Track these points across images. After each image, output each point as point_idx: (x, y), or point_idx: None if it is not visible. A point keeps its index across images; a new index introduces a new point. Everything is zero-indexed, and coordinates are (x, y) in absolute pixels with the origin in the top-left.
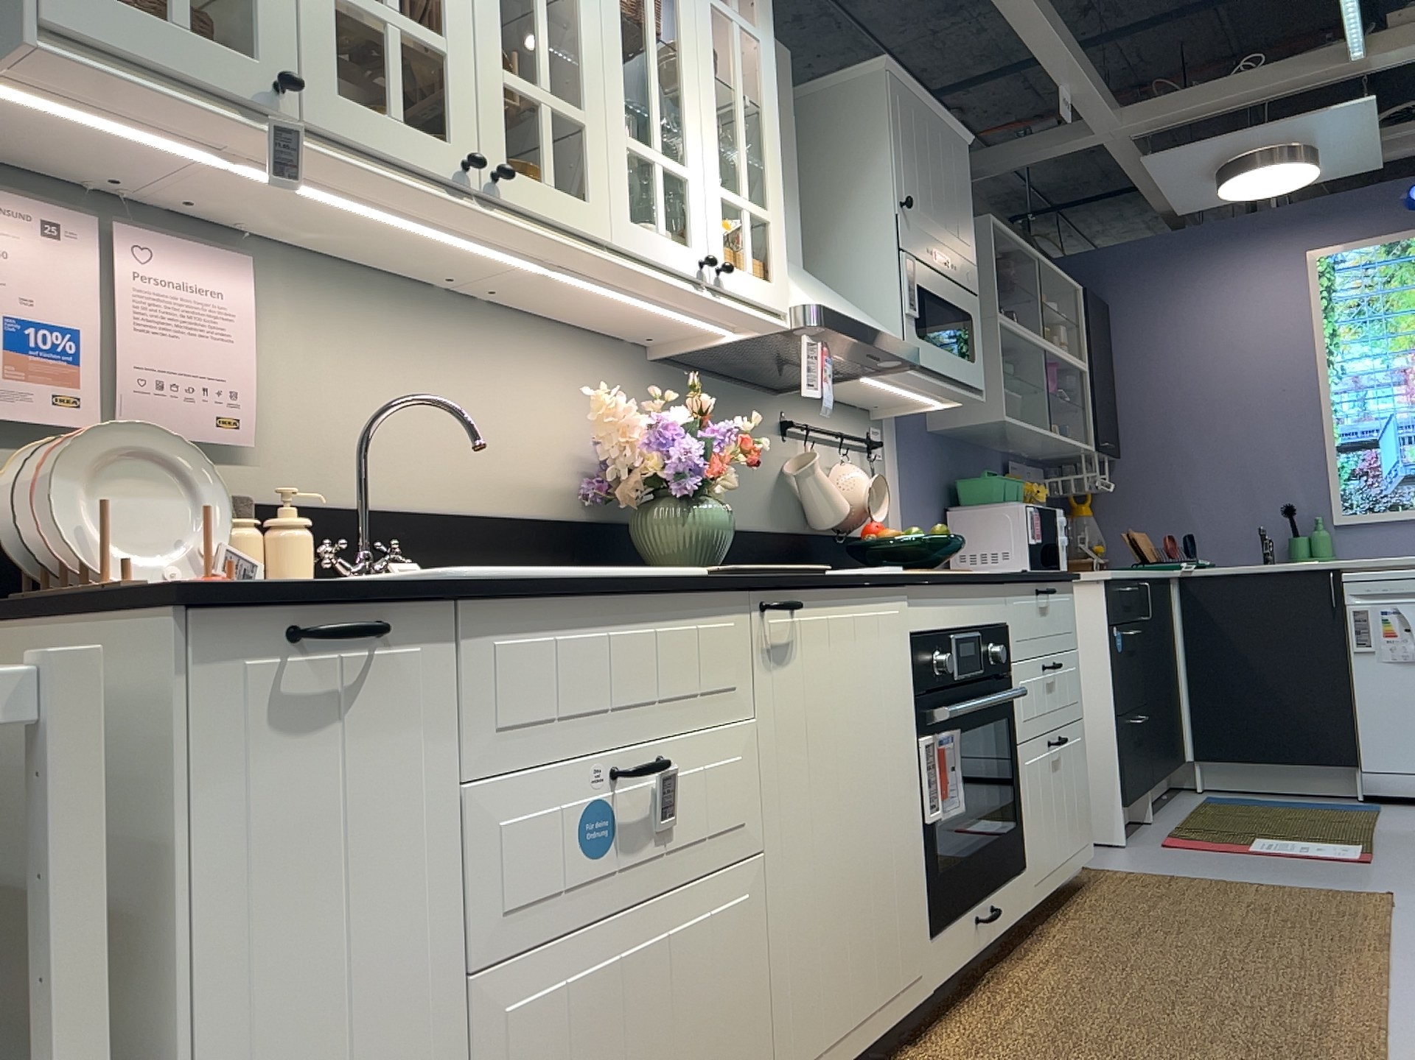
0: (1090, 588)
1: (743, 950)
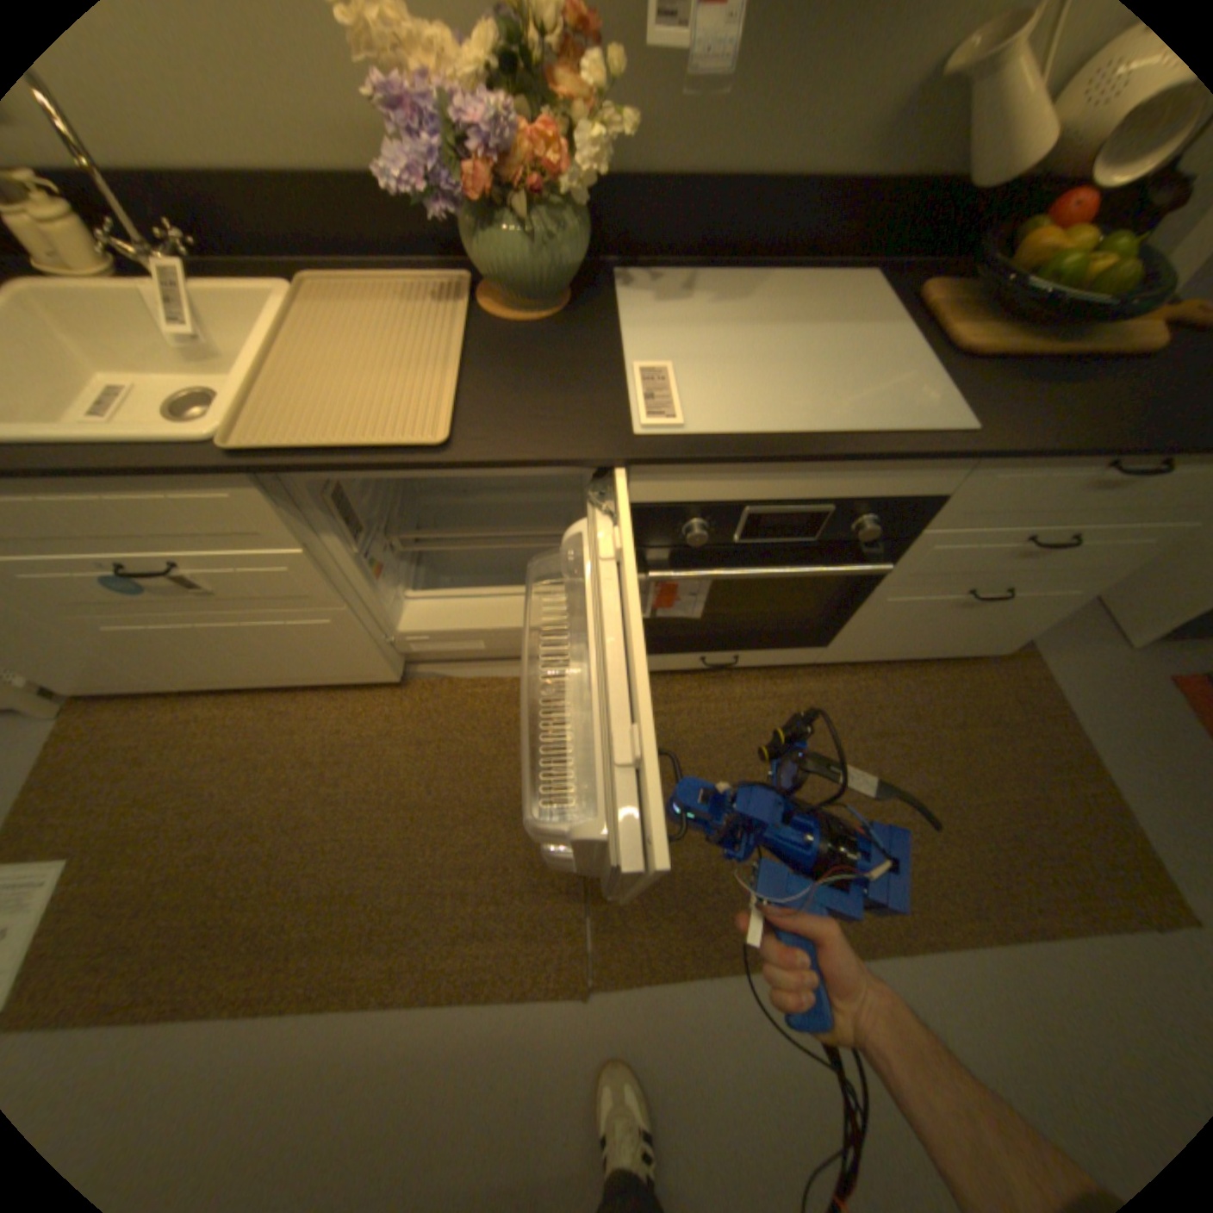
0: None
1: (335, 638)
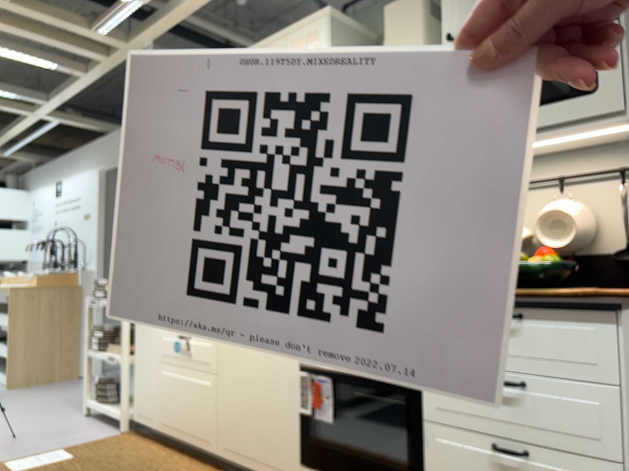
0: None
1: (208, 397)
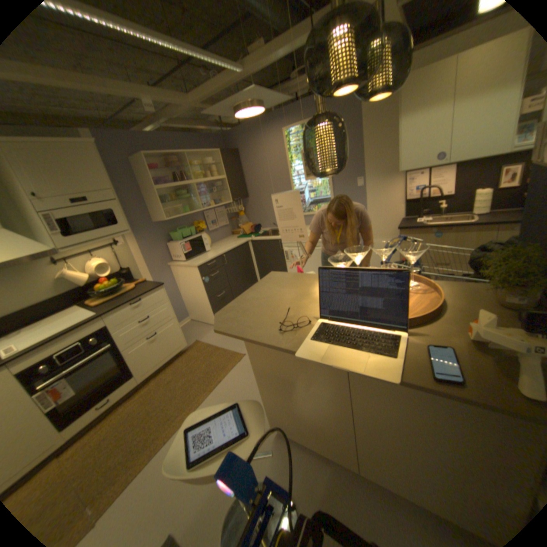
0: (194, 269)
1: None
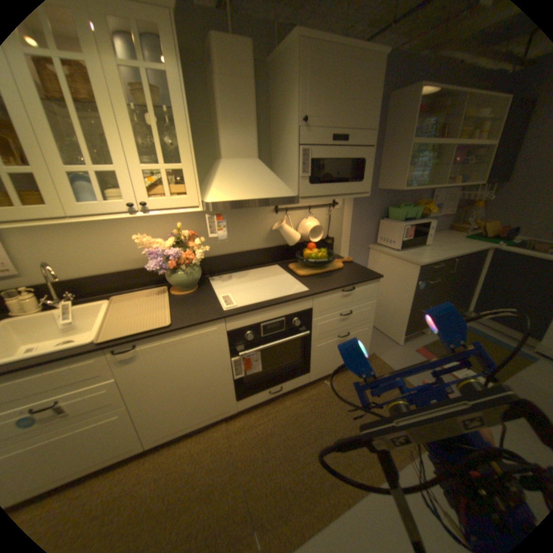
0: (414, 266)
1: (116, 428)
